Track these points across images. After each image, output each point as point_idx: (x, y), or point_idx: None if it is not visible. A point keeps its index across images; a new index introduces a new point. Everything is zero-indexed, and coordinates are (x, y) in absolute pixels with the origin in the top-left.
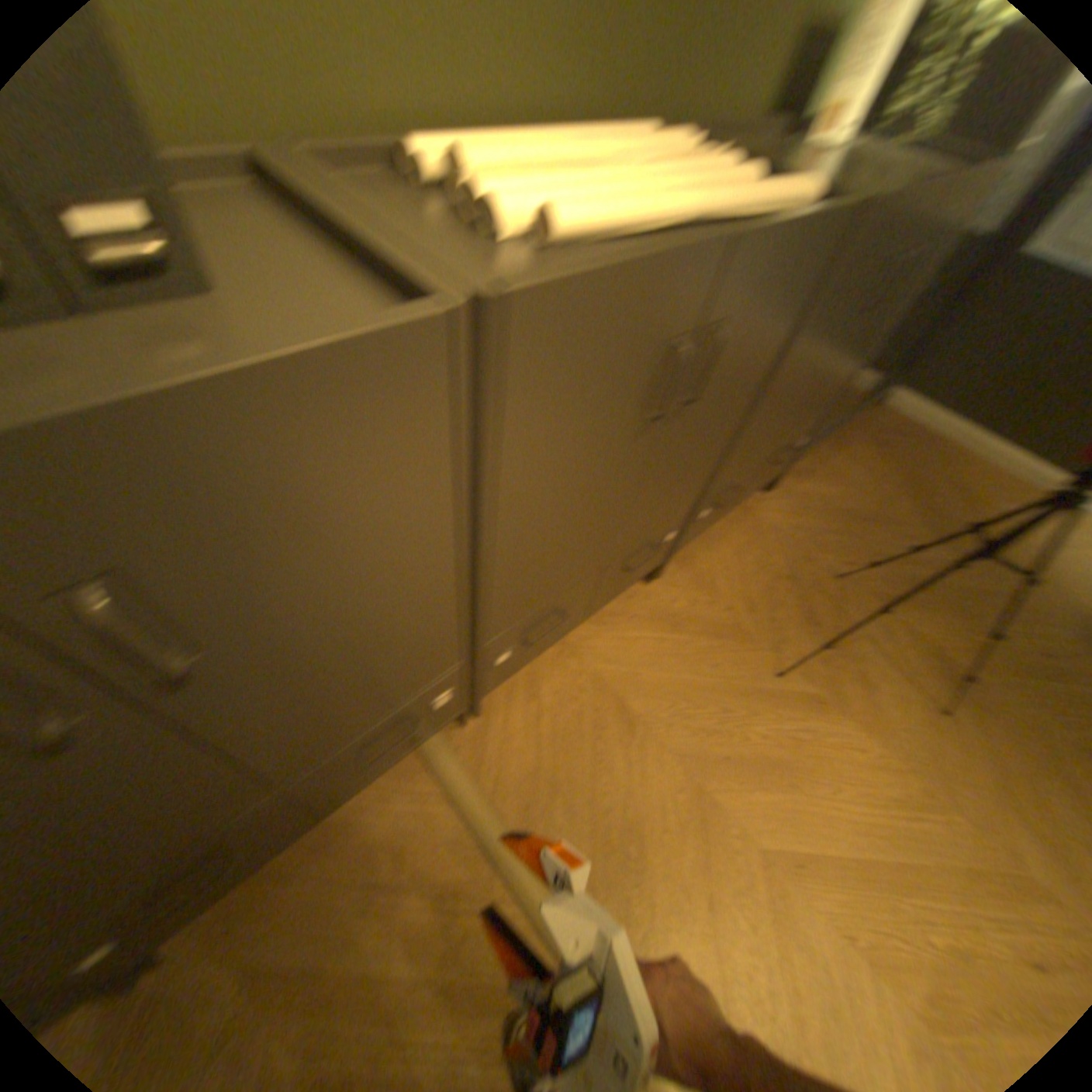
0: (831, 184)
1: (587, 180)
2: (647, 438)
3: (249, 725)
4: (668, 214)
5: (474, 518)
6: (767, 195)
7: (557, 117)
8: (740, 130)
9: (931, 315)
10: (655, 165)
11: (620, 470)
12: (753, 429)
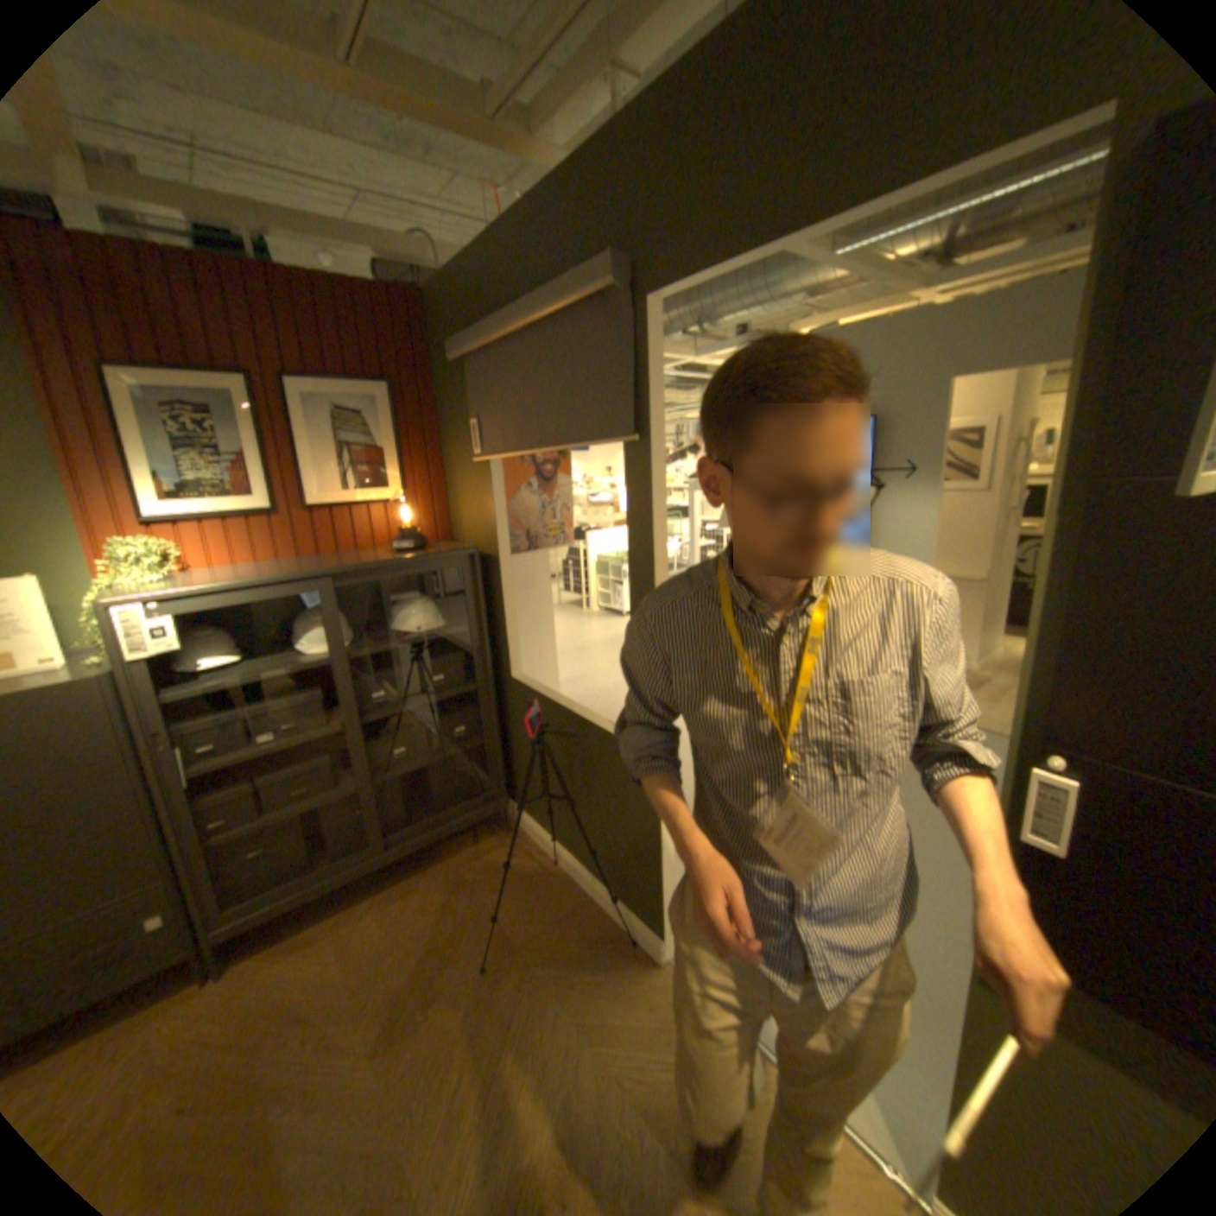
0: None
1: None
2: None
3: None
4: None
5: None
6: None
7: None
8: None
9: (470, 743)
10: None
11: None
12: None
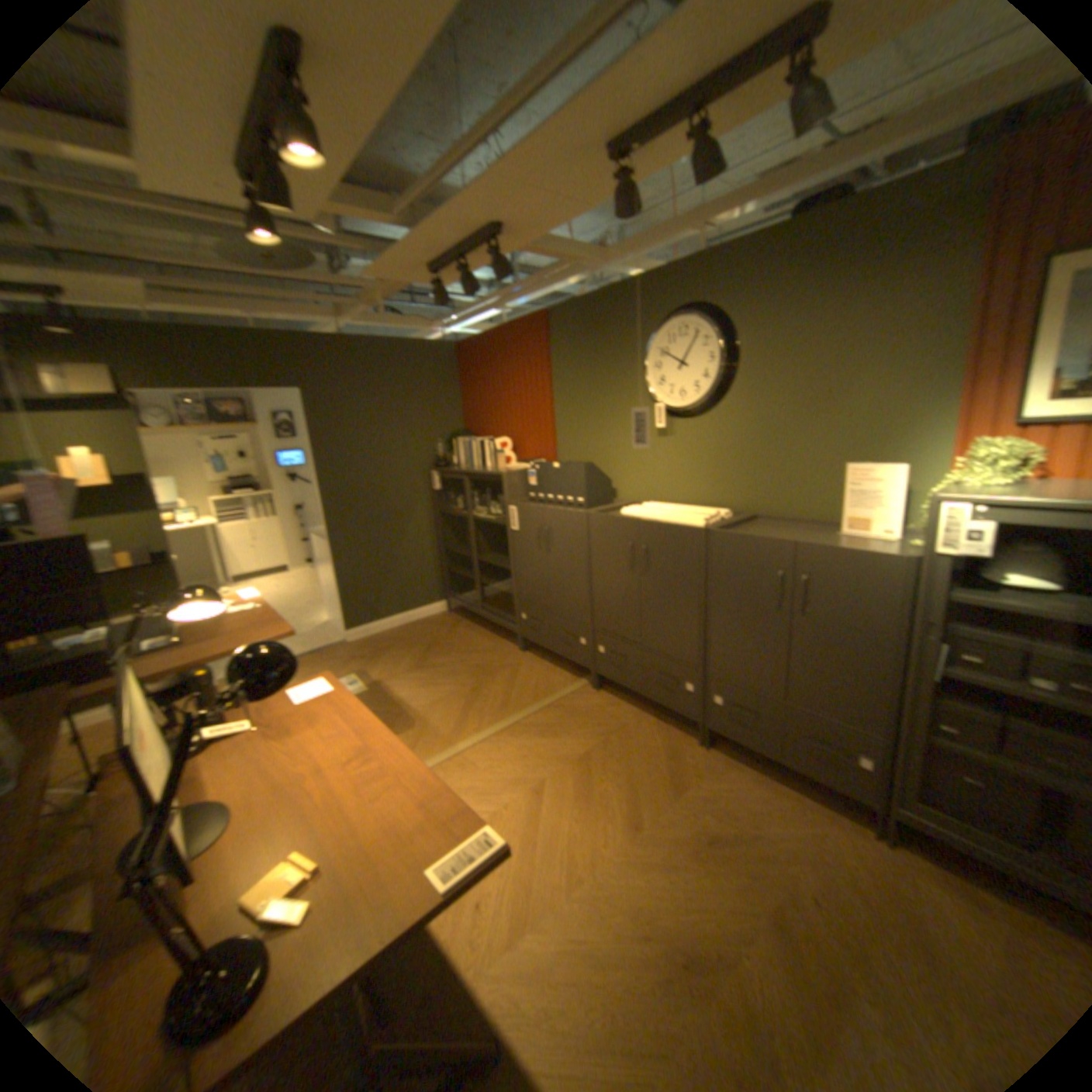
0: (711, 527)
1: (644, 511)
2: (632, 576)
3: (550, 576)
4: (643, 518)
5: (592, 566)
6: (675, 521)
7: (704, 506)
8: (796, 522)
9: None
10: (670, 513)
11: (625, 582)
12: (717, 637)
